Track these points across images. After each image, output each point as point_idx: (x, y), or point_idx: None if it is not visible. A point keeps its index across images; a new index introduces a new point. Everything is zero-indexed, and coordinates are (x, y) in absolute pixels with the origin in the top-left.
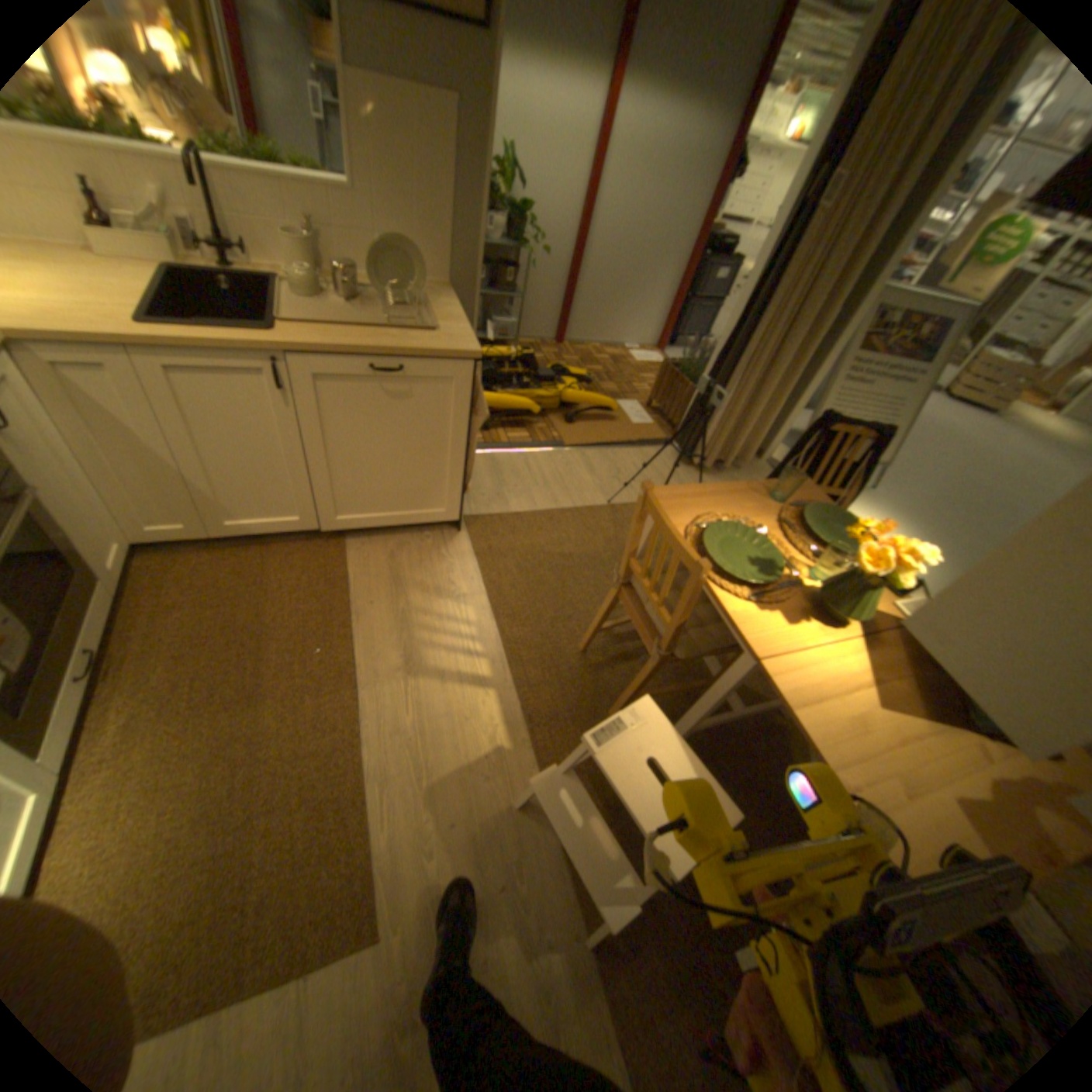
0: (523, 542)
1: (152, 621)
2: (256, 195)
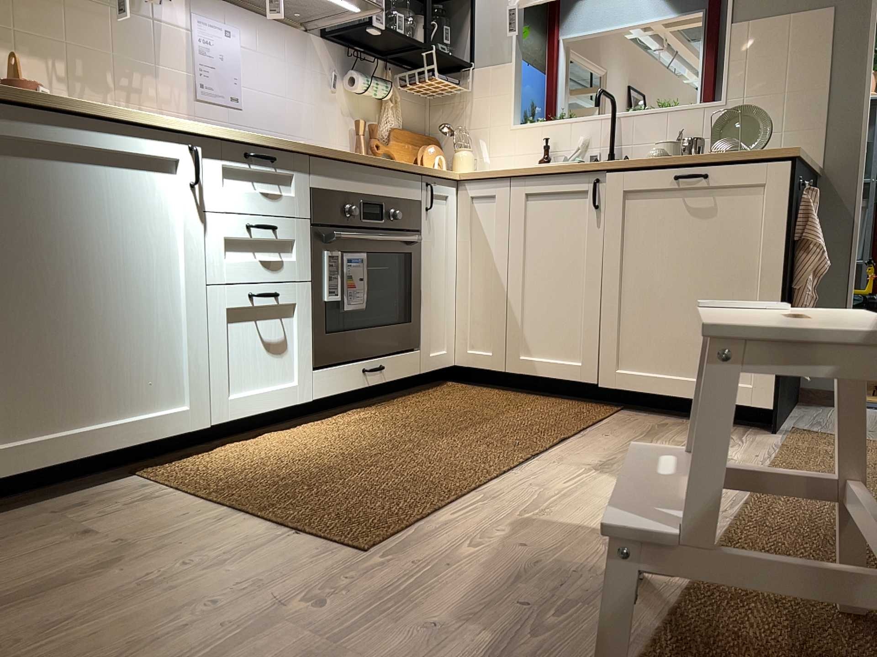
0: None
1: (431, 398)
2: (646, 129)
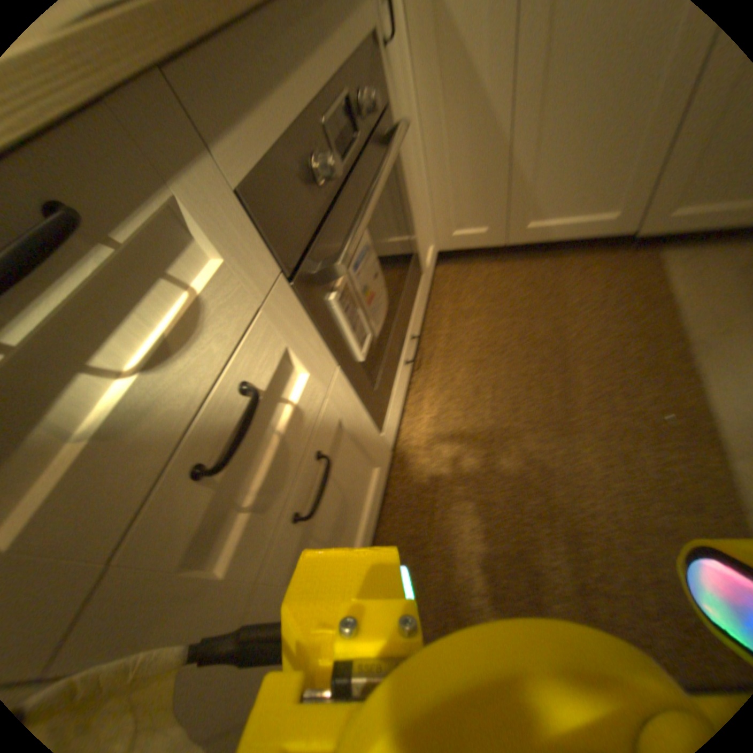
0: None
1: (457, 323)
2: None
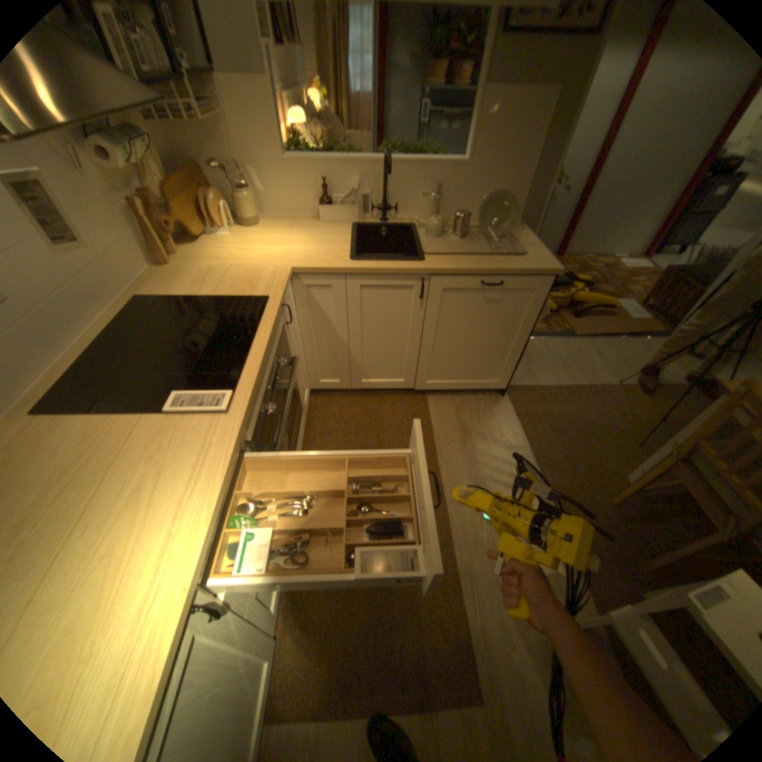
0: (551, 409)
1: (321, 438)
2: (409, 175)
